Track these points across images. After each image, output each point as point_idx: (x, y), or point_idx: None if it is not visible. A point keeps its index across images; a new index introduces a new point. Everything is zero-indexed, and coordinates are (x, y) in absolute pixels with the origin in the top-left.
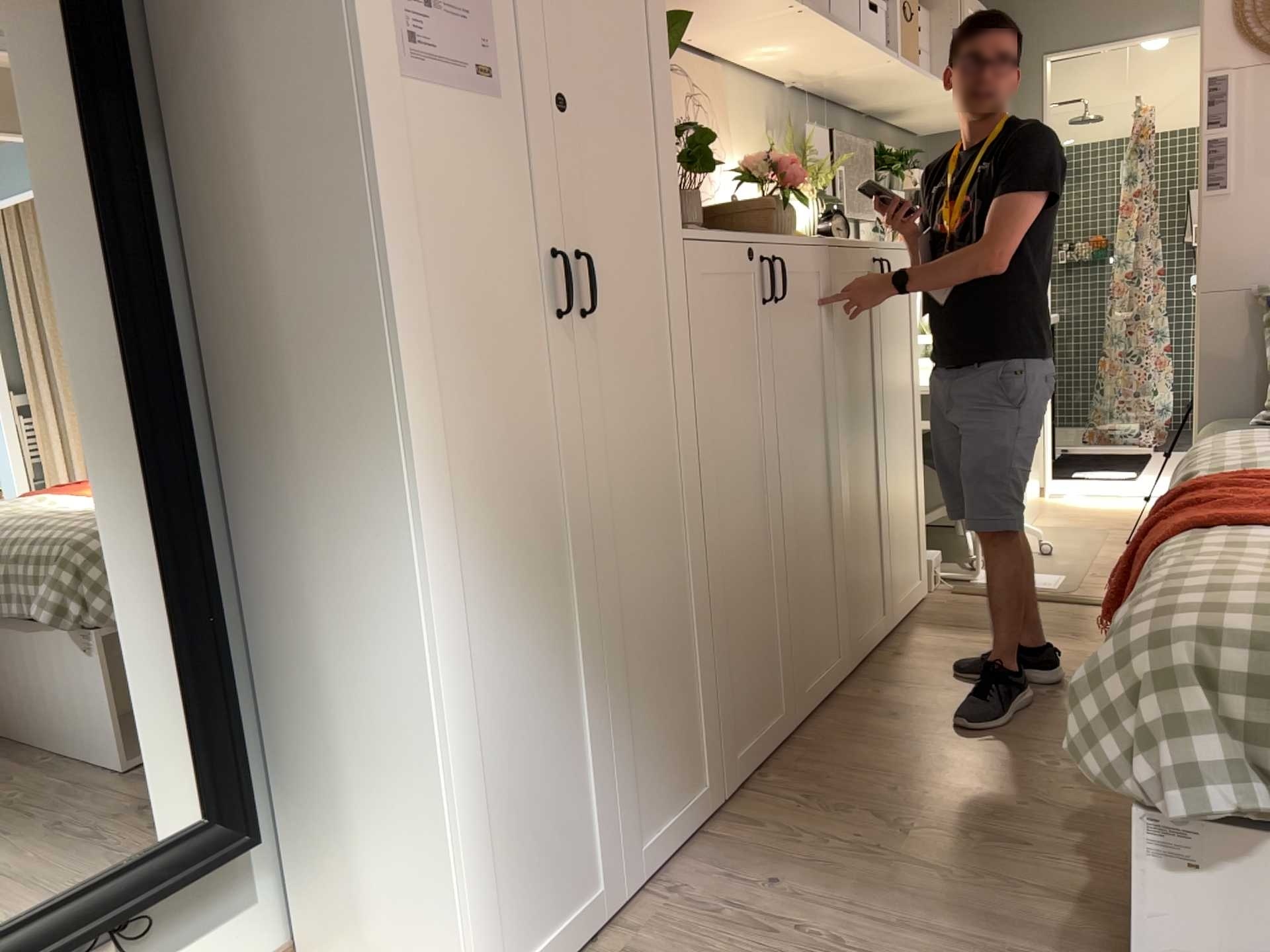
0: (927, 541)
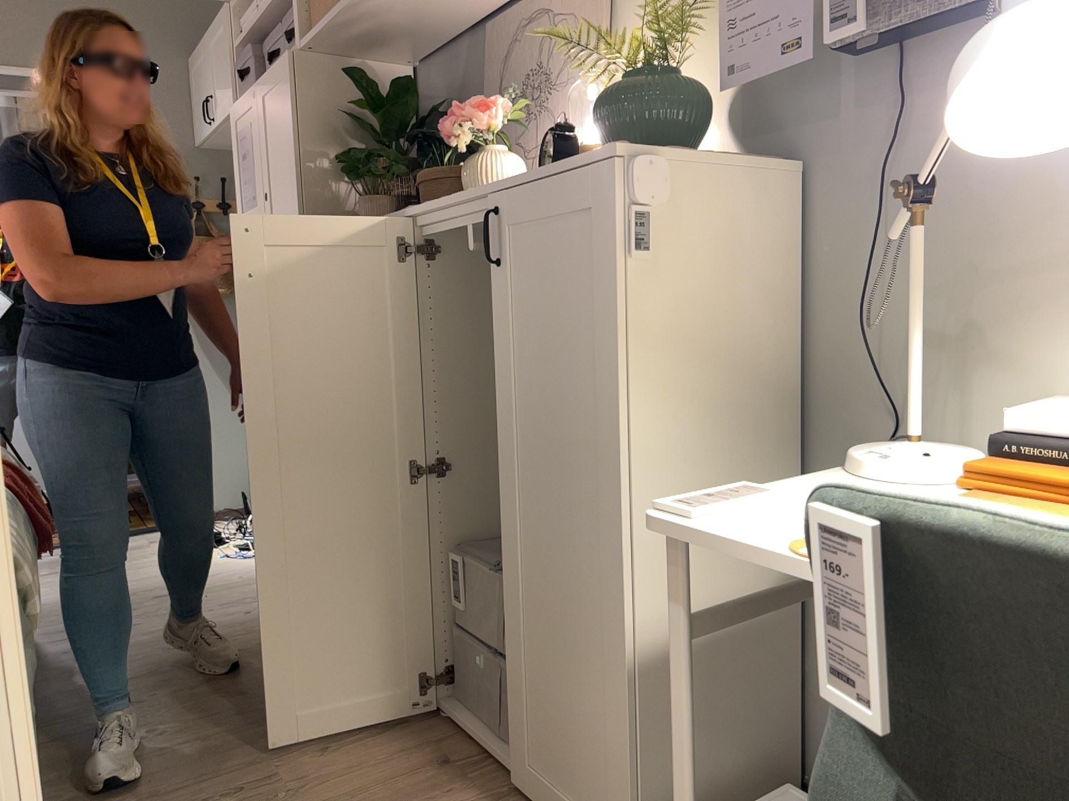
0: (630, 793)
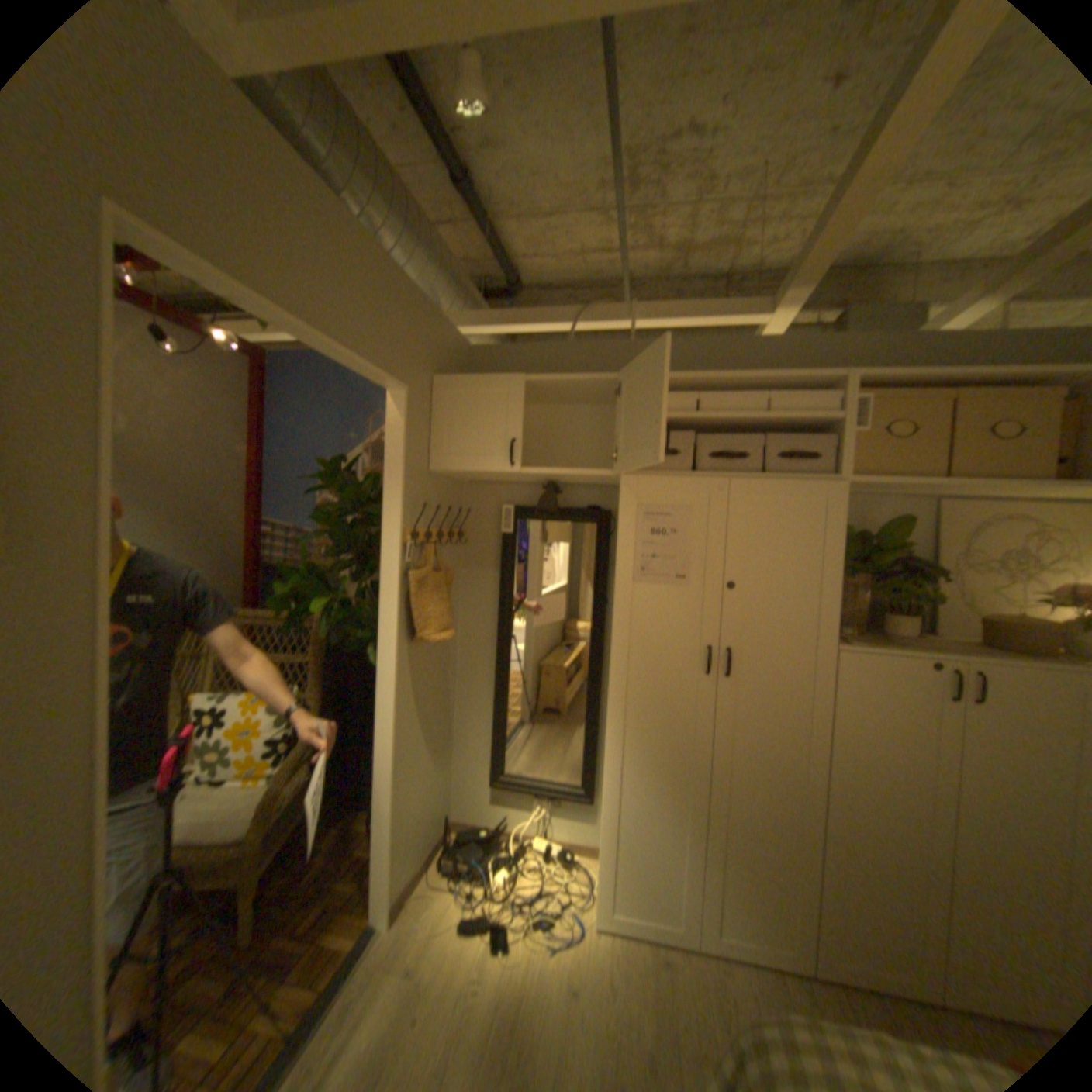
0: None
